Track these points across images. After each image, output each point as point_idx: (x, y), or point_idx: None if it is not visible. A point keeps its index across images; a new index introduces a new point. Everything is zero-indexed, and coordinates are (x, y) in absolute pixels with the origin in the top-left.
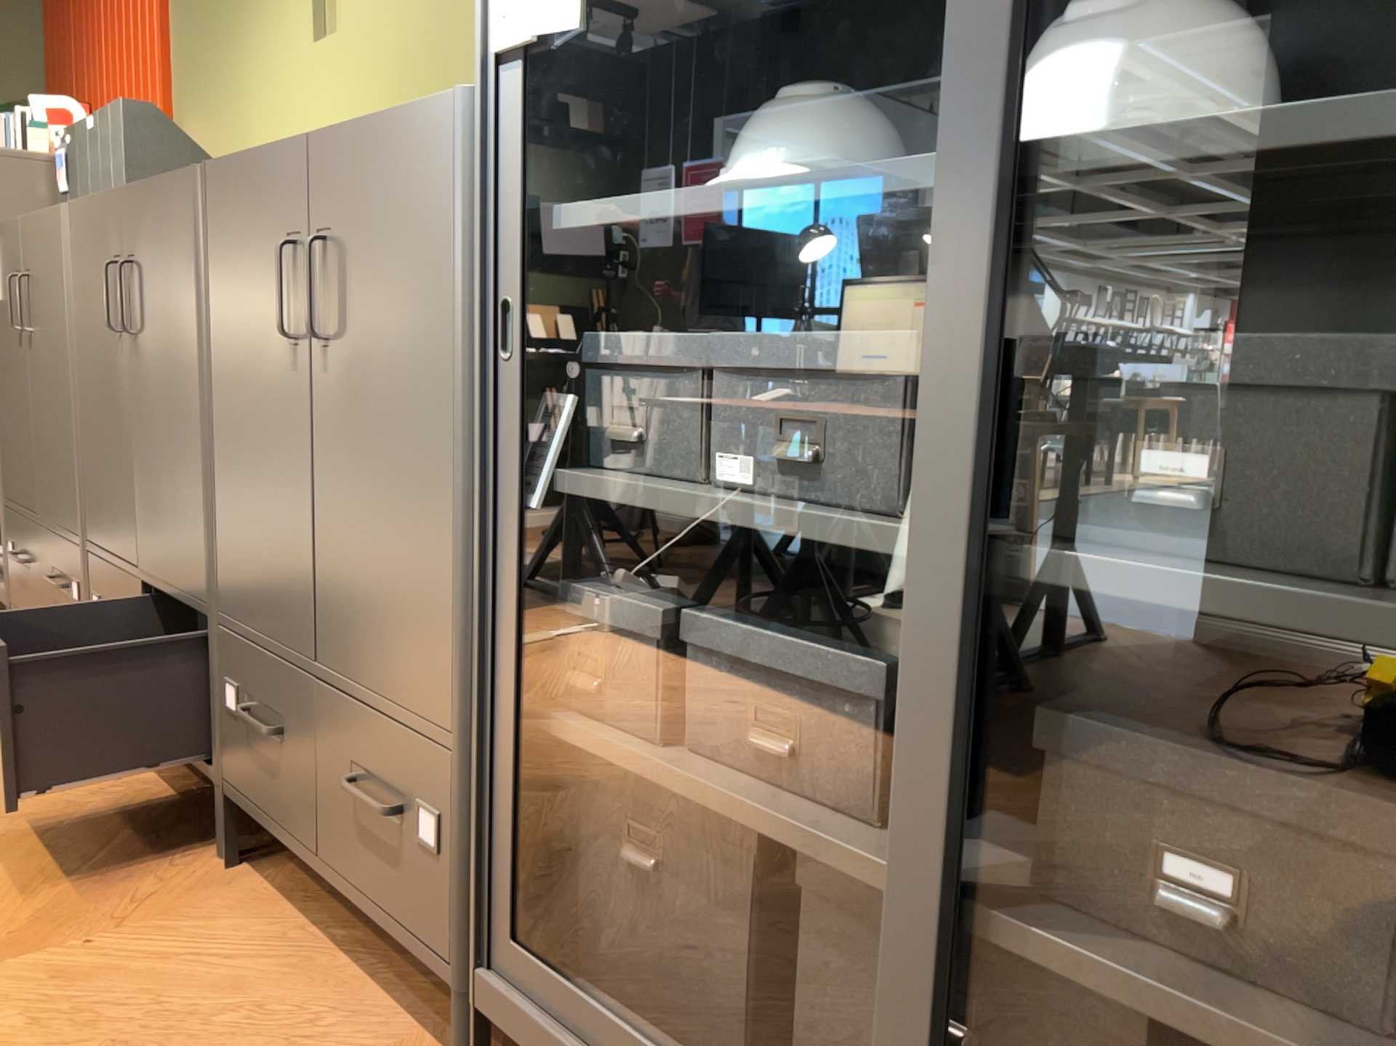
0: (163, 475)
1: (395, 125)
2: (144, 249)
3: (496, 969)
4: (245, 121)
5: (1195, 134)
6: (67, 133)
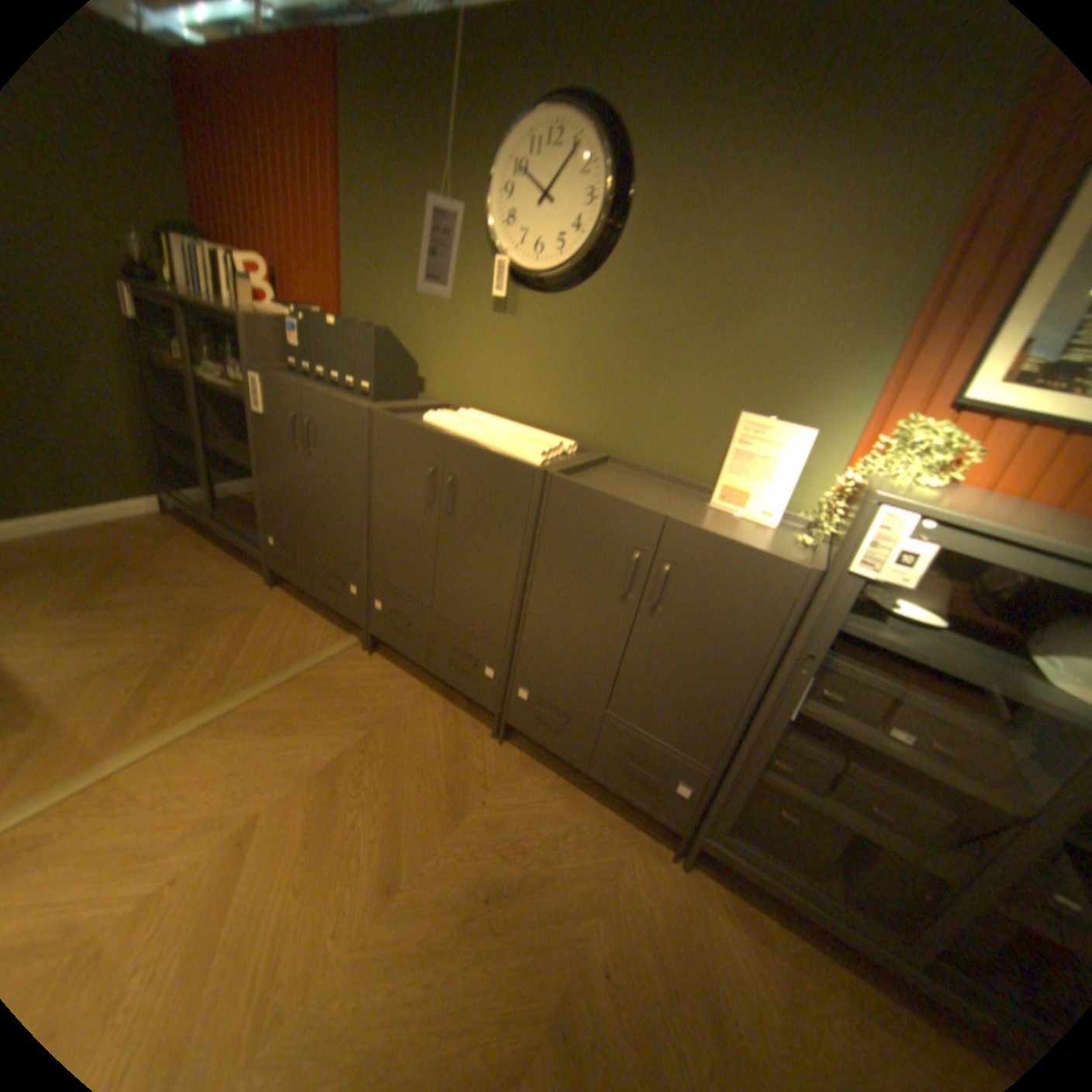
0: (468, 583)
1: (752, 555)
2: (468, 478)
3: (713, 838)
4: (418, 323)
5: None
6: (296, 307)
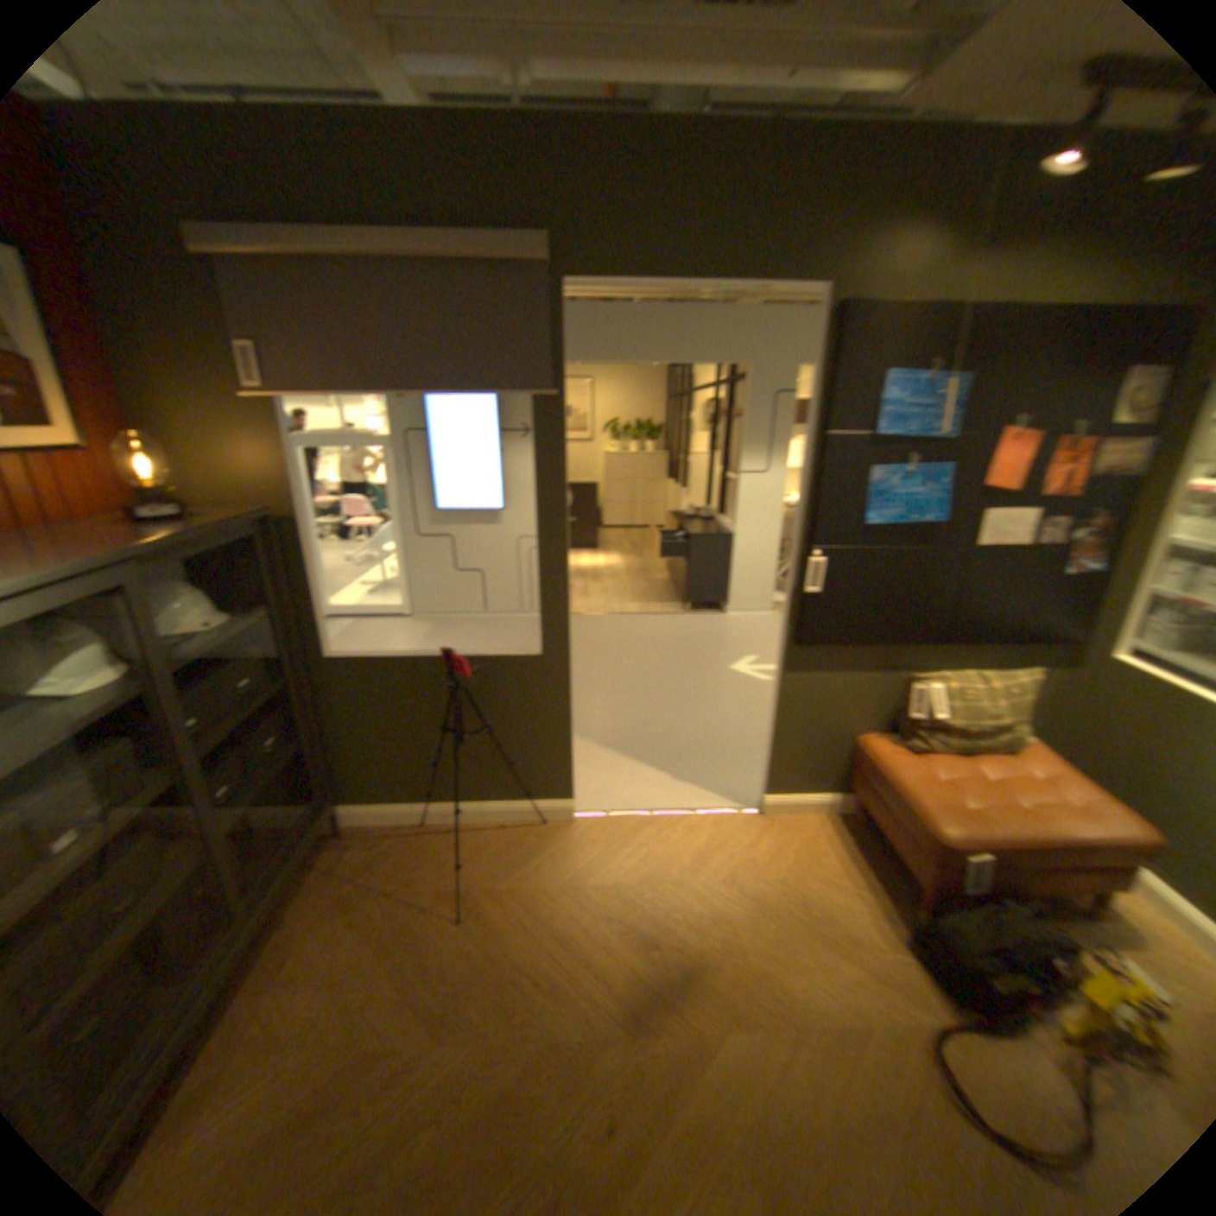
0: None
1: None
2: None
3: None
4: None
5: (178, 665)
6: None
